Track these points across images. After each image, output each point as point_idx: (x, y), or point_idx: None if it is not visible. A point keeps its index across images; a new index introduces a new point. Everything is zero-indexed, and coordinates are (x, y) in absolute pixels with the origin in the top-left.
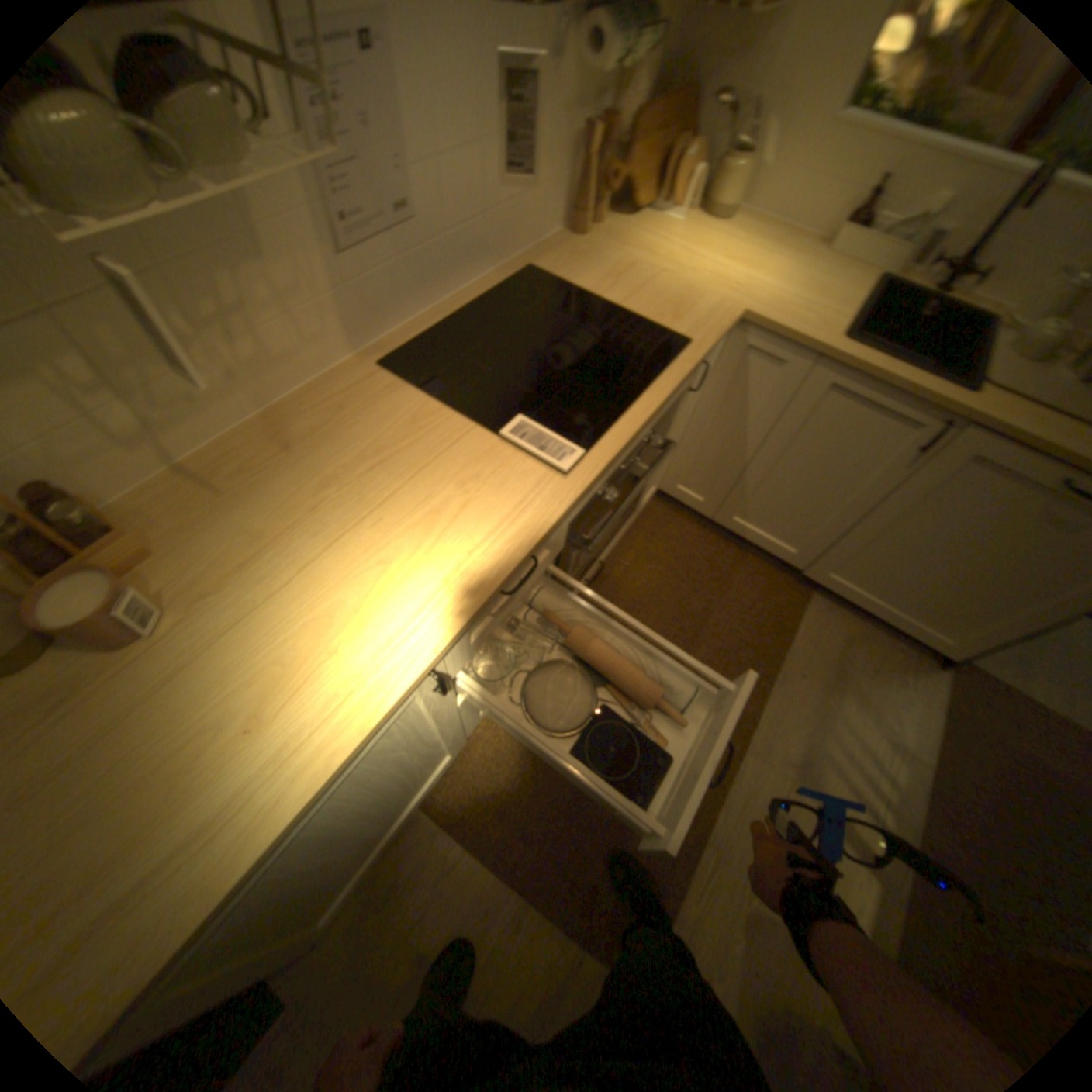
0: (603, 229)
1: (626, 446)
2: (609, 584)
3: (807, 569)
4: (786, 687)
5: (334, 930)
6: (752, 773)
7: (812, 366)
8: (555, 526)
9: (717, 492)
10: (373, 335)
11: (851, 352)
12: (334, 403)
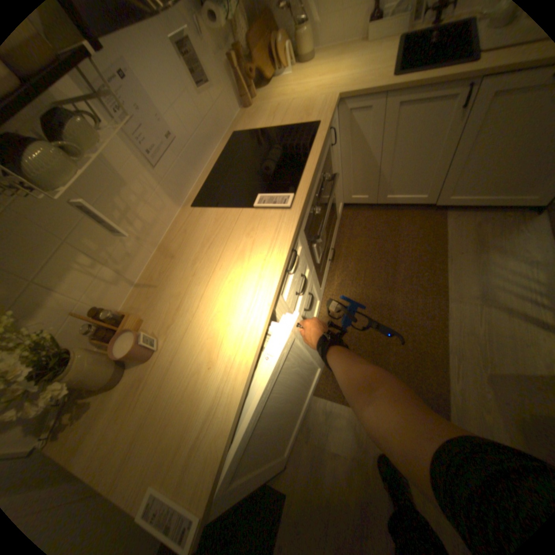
0: (257, 99)
1: (311, 183)
2: (341, 258)
3: (436, 202)
4: (454, 263)
5: (291, 458)
6: (456, 311)
7: (385, 101)
8: (295, 232)
9: (371, 189)
10: (183, 197)
11: (400, 82)
12: (181, 232)
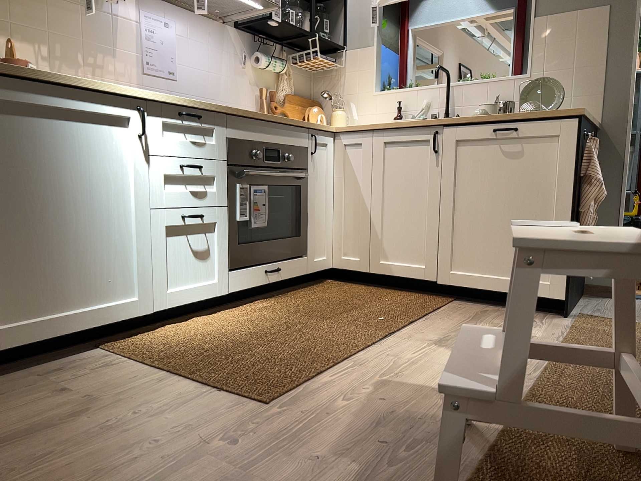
0: None
1: (255, 115)
2: (290, 298)
3: (437, 278)
4: (425, 318)
5: None
6: (390, 340)
7: (372, 139)
8: (211, 108)
9: (363, 246)
10: None
11: (382, 123)
12: None
